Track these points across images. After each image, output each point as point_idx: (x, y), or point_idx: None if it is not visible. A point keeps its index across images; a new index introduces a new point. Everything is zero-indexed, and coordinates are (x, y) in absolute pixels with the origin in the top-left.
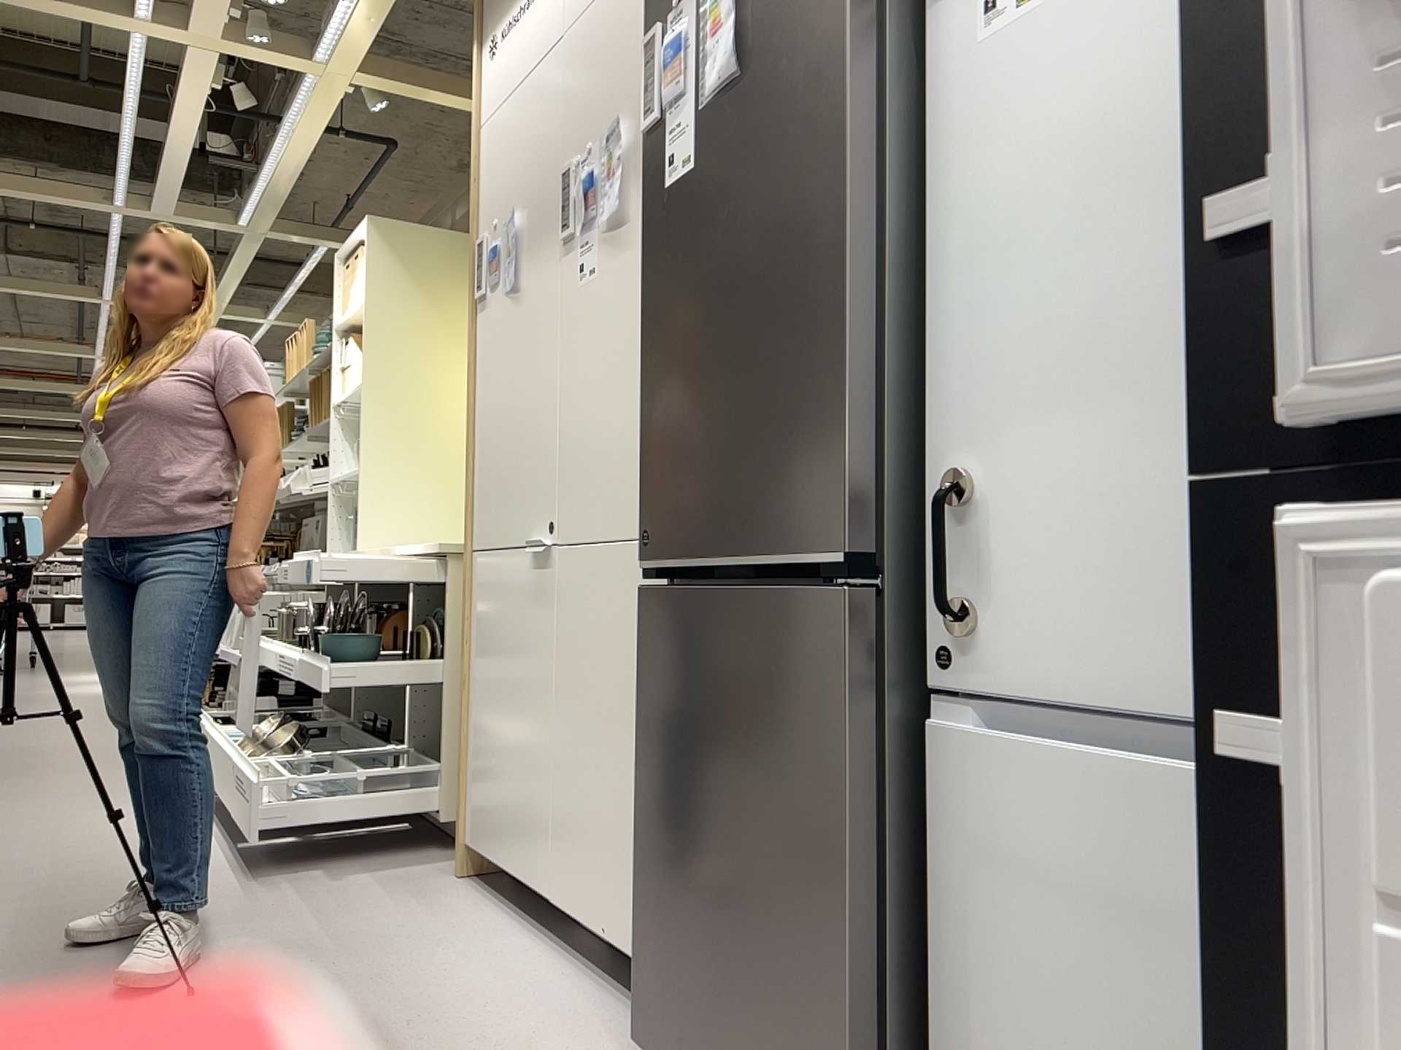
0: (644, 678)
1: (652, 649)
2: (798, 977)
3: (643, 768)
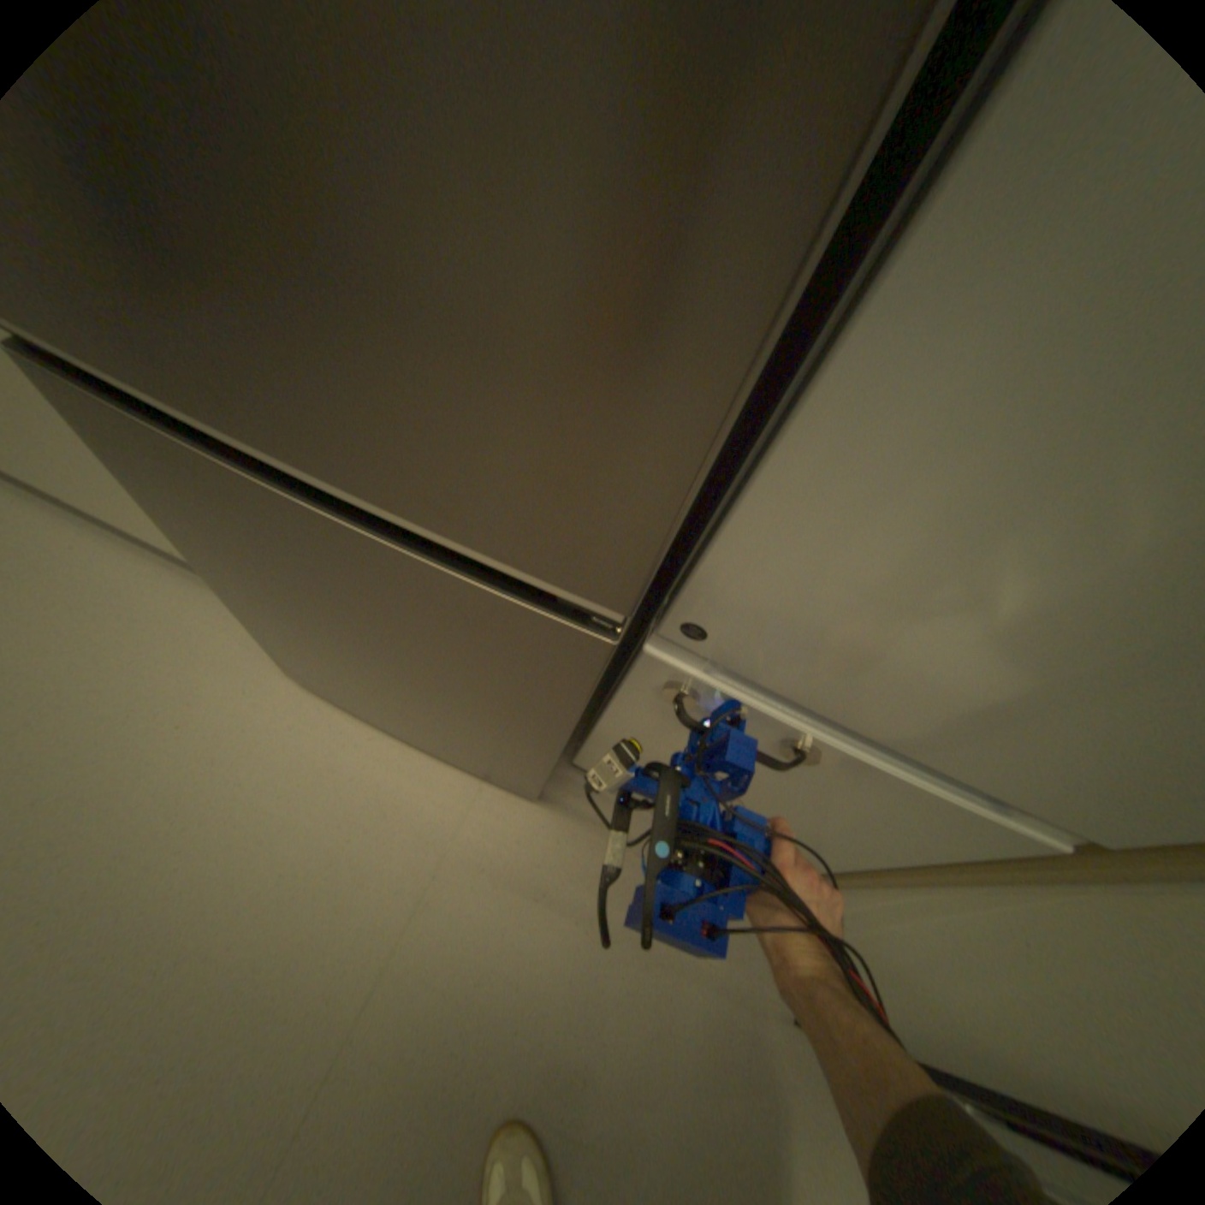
0: (126, 475)
1: (121, 454)
2: (484, 739)
3: (191, 554)
